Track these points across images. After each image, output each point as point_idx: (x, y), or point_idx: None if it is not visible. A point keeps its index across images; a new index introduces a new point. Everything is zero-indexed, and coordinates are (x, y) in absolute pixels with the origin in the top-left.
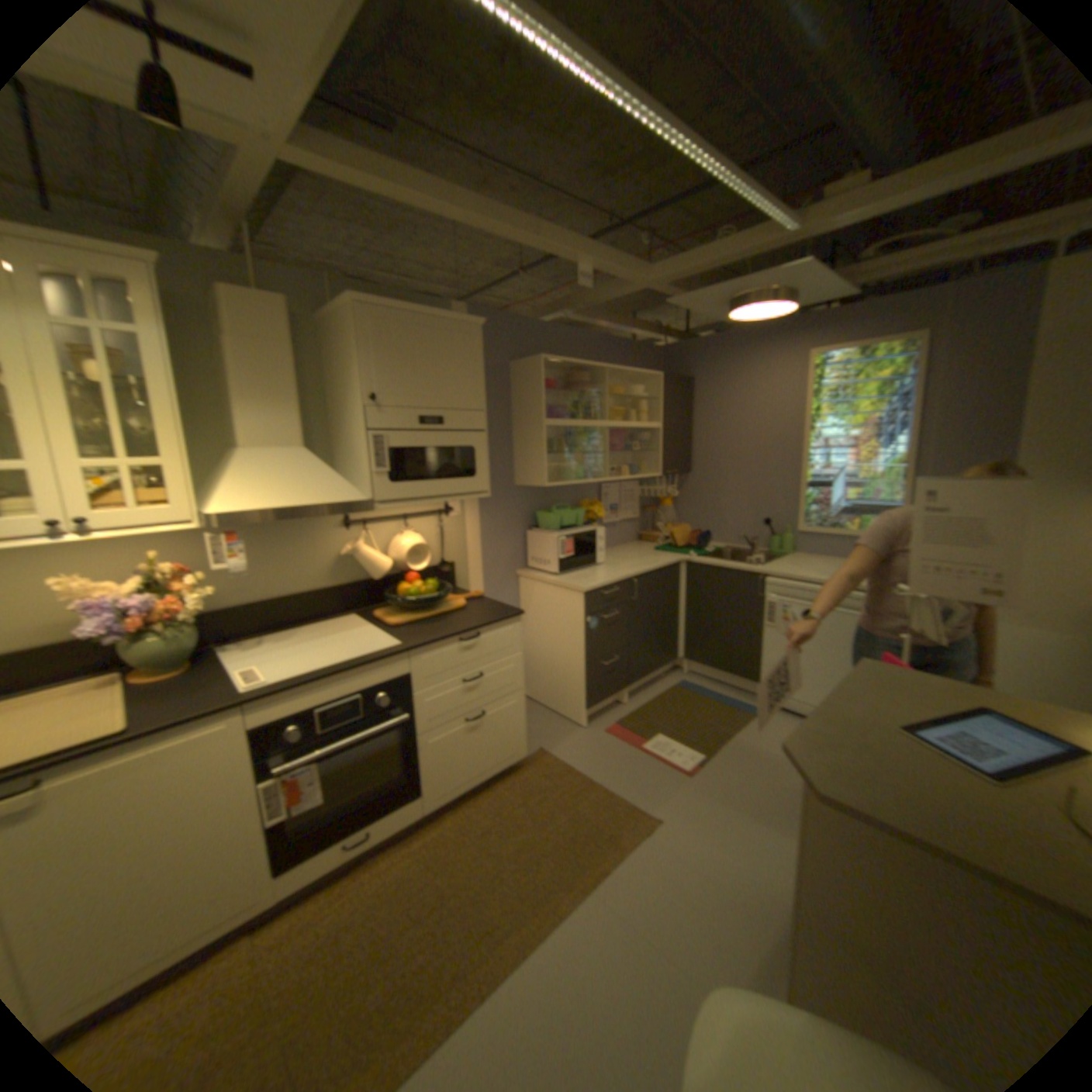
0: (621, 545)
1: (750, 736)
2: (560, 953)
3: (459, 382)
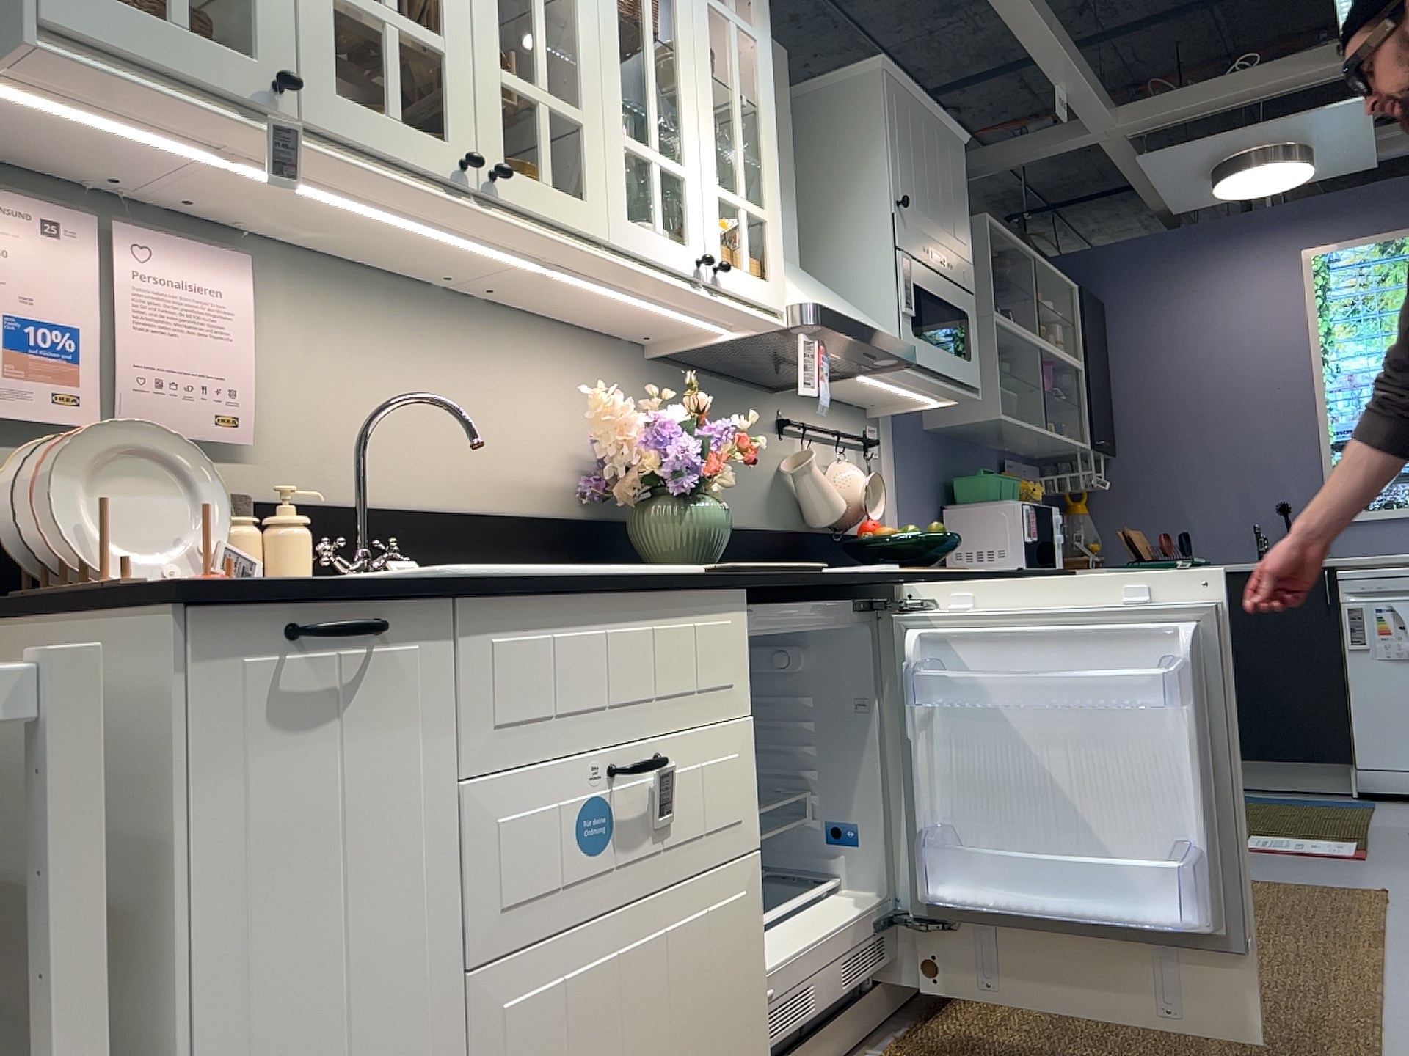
0: None
1: (1388, 820)
2: None
3: (954, 214)
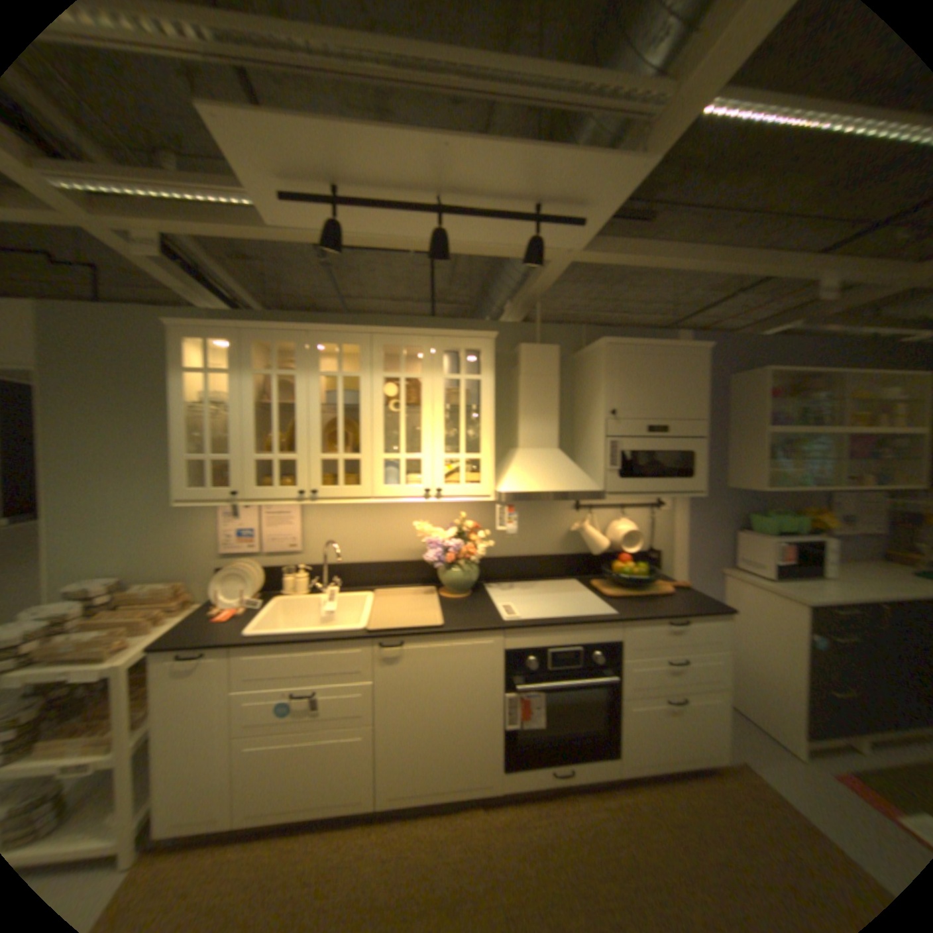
0: (856, 562)
1: None
2: None
3: (682, 397)
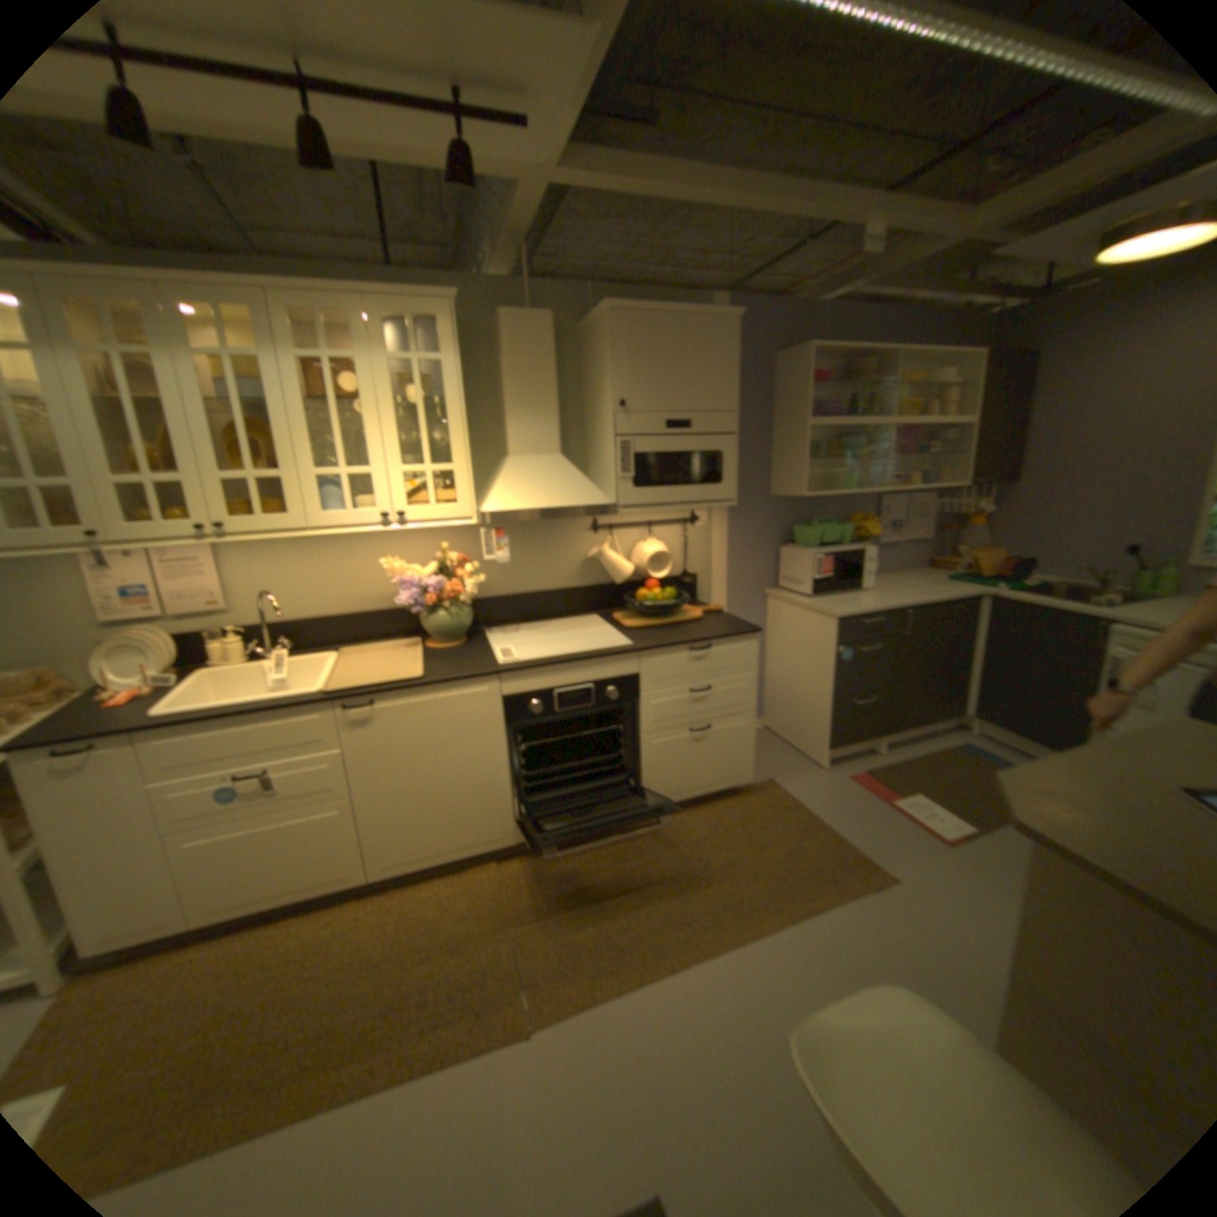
0: (903, 572)
1: None
2: (756, 963)
3: (709, 382)
